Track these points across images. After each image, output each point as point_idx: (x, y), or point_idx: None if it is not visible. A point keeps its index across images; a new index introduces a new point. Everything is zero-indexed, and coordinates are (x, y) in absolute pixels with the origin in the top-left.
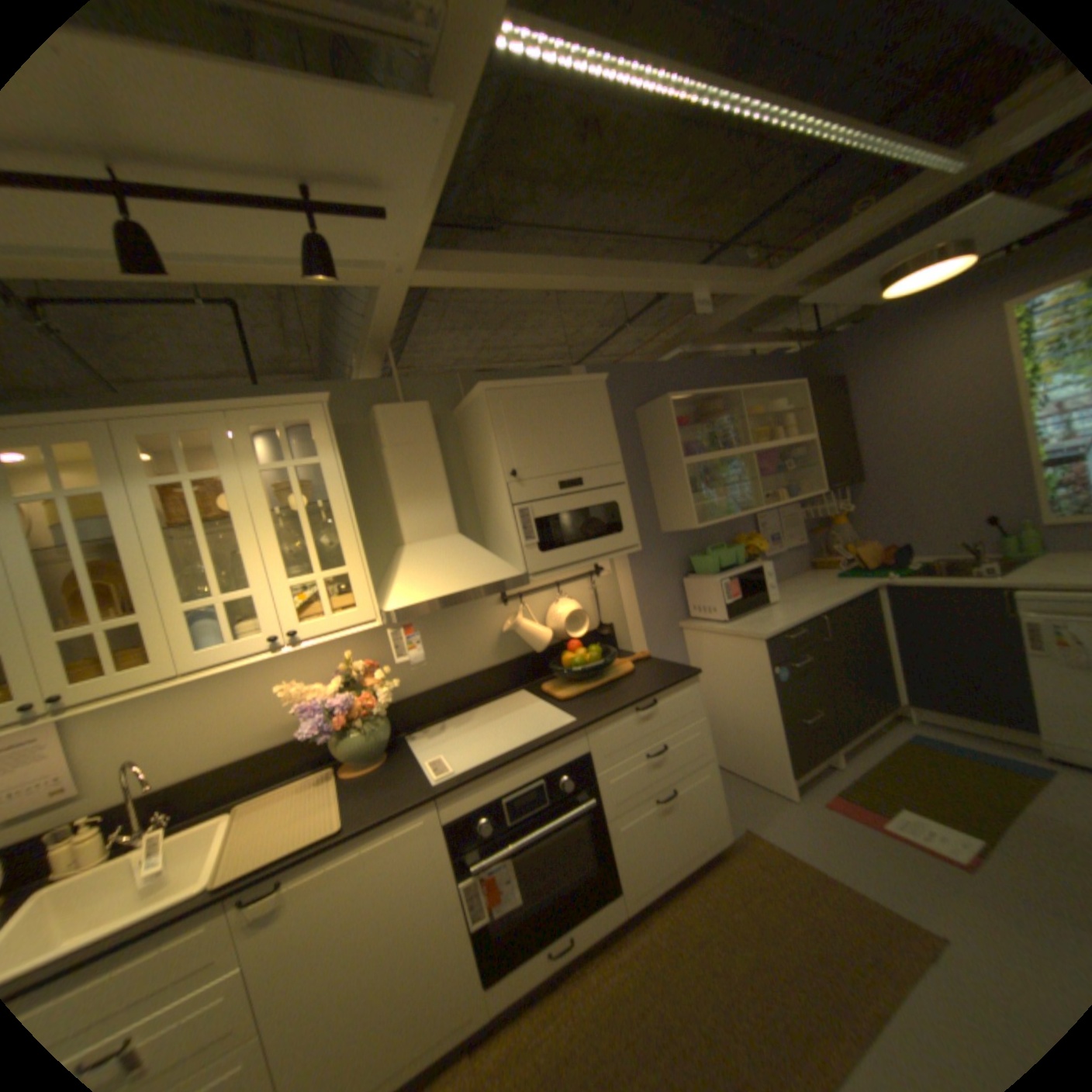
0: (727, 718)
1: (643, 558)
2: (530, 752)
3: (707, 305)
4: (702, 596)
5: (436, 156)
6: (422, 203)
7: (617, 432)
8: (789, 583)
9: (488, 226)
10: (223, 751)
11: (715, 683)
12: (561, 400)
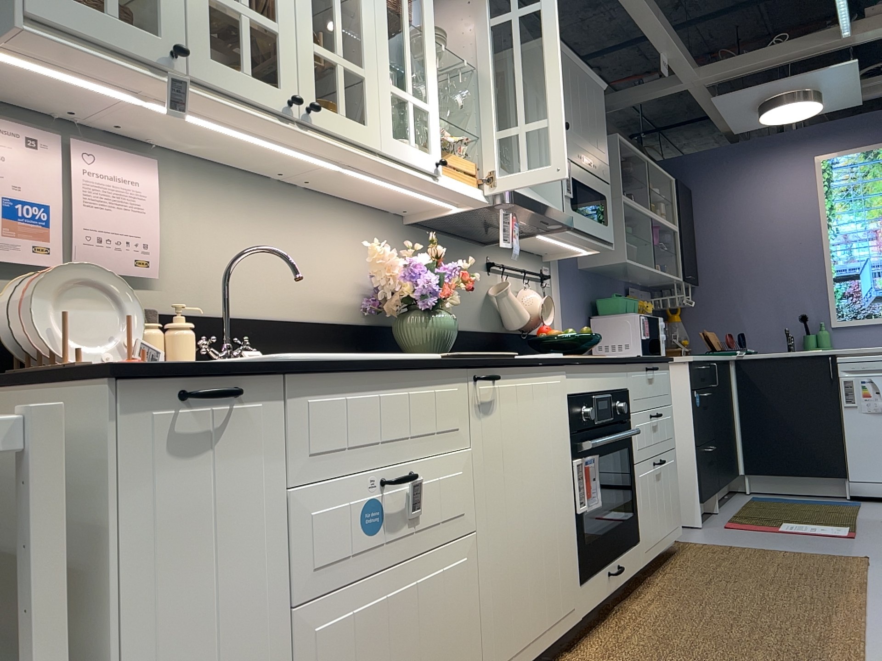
0: None
1: (569, 284)
2: (609, 359)
3: (666, 69)
4: (612, 335)
5: None
6: None
7: None
8: None
9: None
10: (282, 303)
11: None
12: (586, 87)
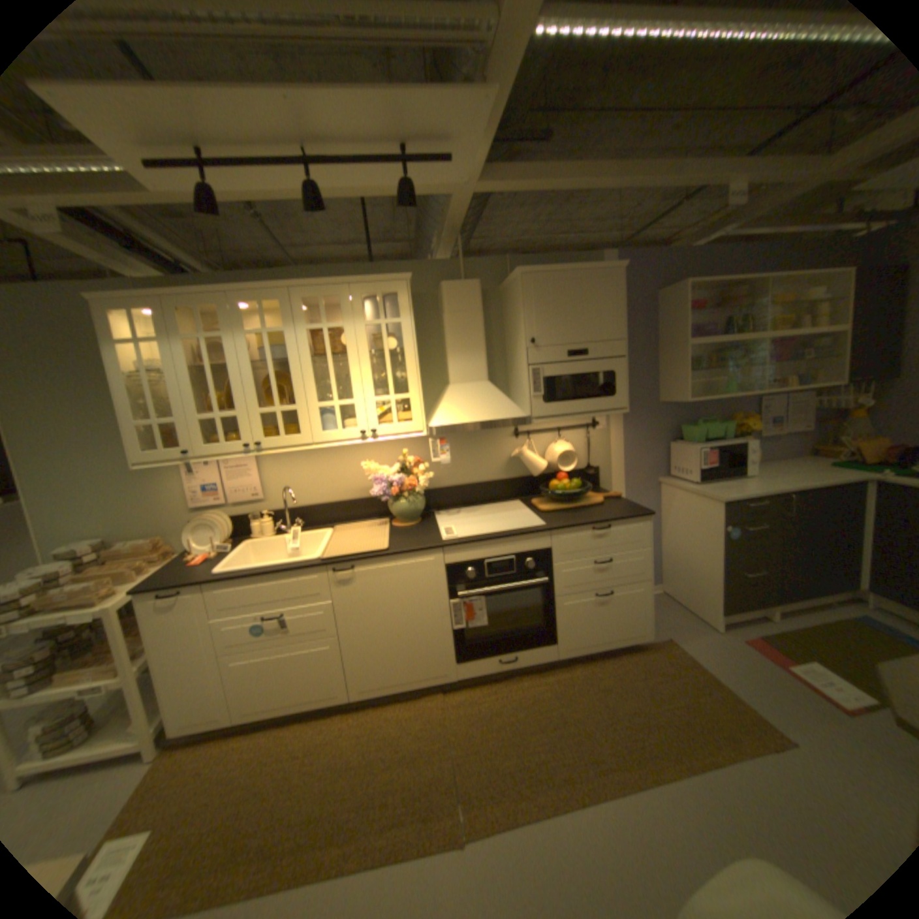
0: (681, 559)
1: (637, 419)
2: (508, 536)
3: (742, 195)
4: (684, 459)
5: (485, 117)
6: (476, 146)
7: (635, 310)
8: (781, 463)
9: (539, 137)
10: (332, 494)
11: (678, 530)
12: (581, 283)
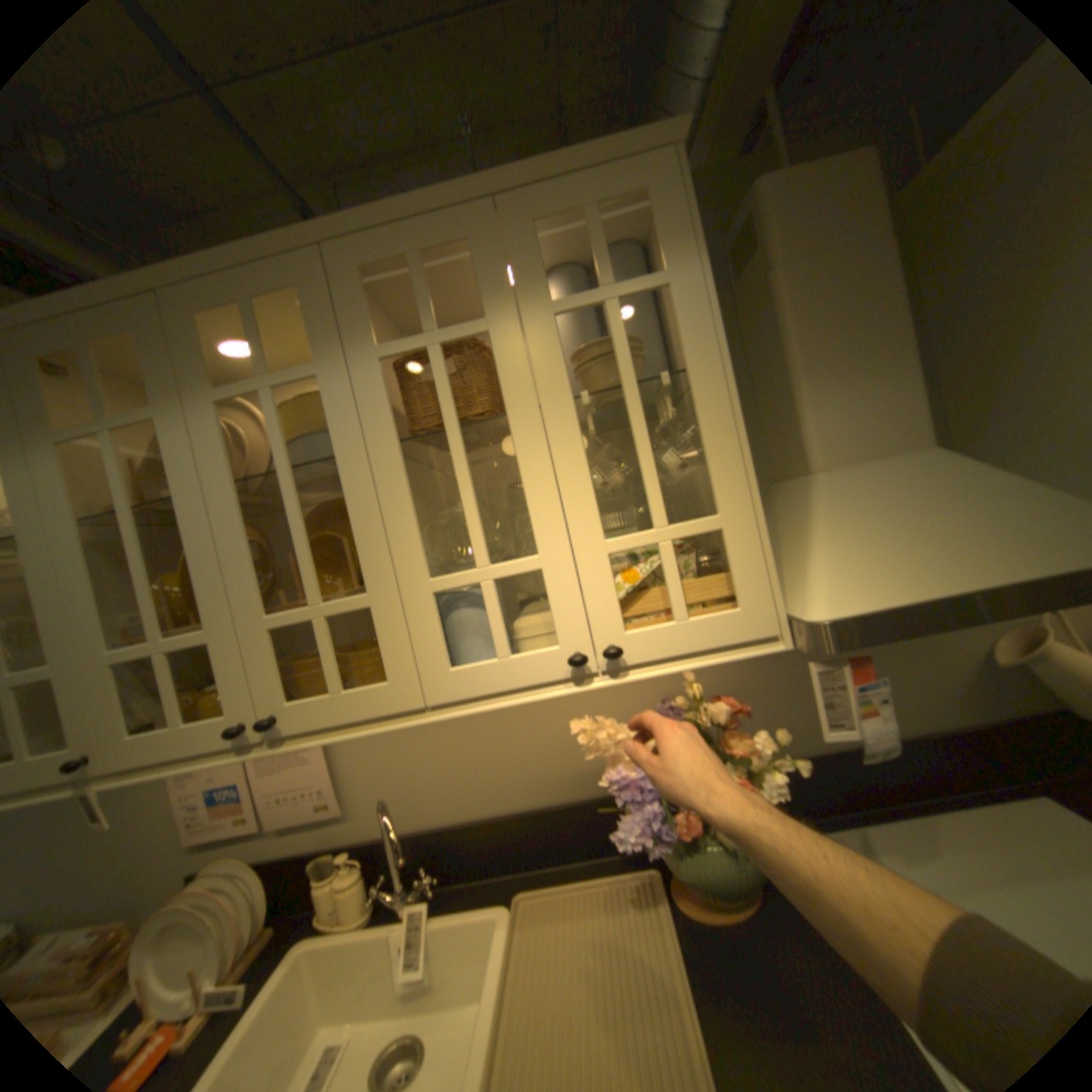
0: None
1: None
2: None
3: None
4: None
5: None
6: None
7: None
8: None
9: None
10: (499, 794)
11: None
12: None
